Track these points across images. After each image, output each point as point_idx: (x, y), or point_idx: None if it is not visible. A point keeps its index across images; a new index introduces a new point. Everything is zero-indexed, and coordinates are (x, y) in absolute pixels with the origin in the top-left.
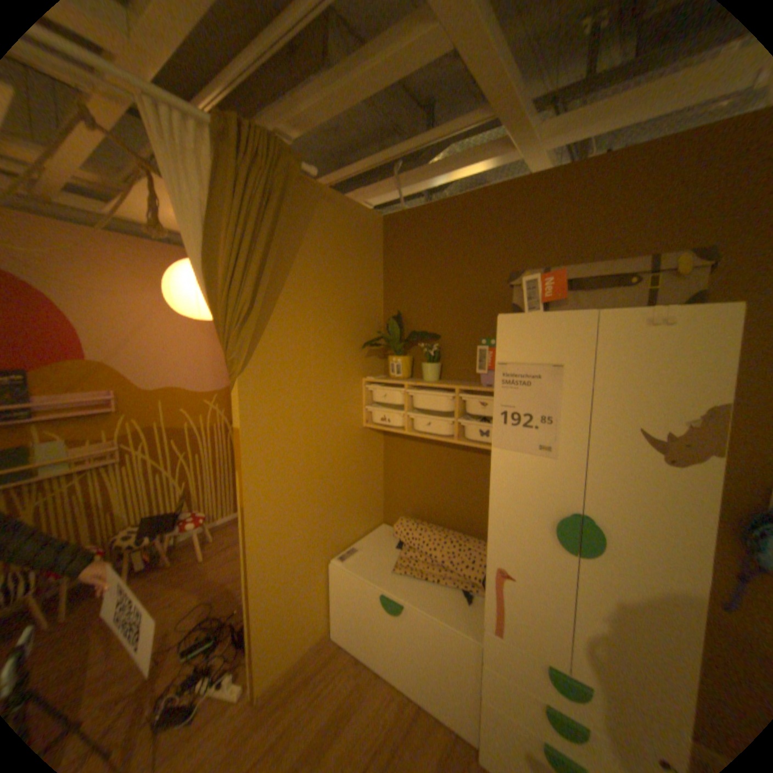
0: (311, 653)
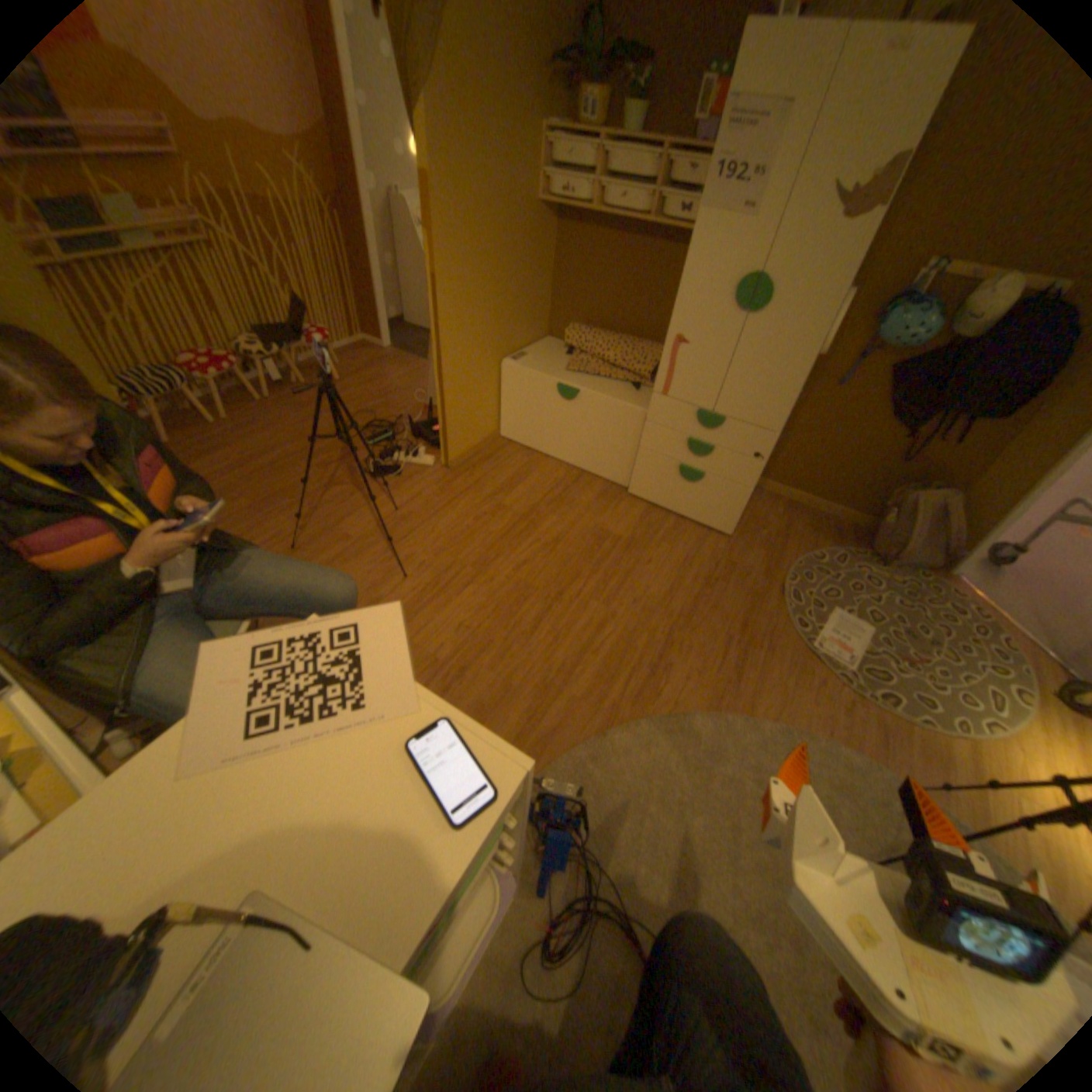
0: (485, 442)
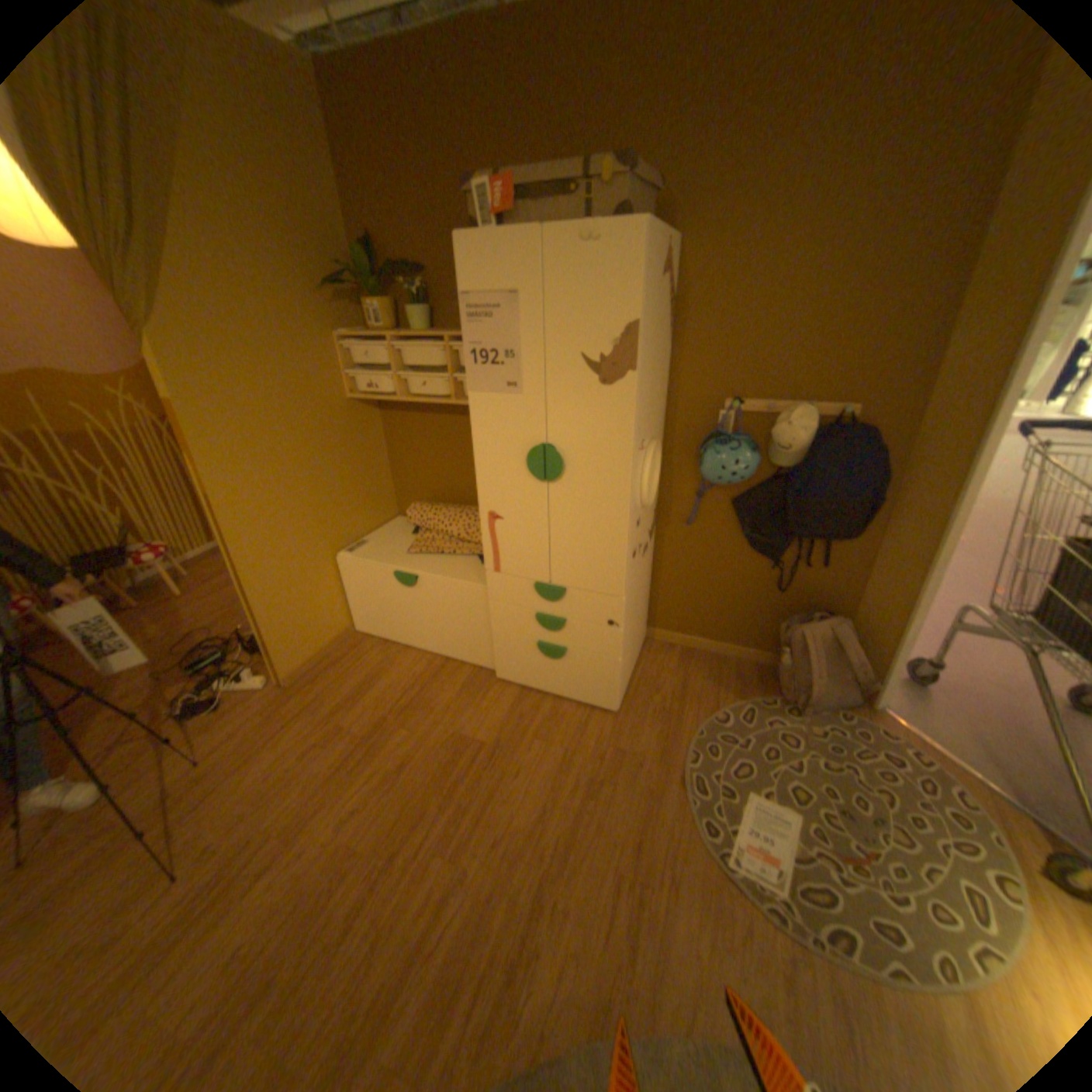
0: (335, 643)
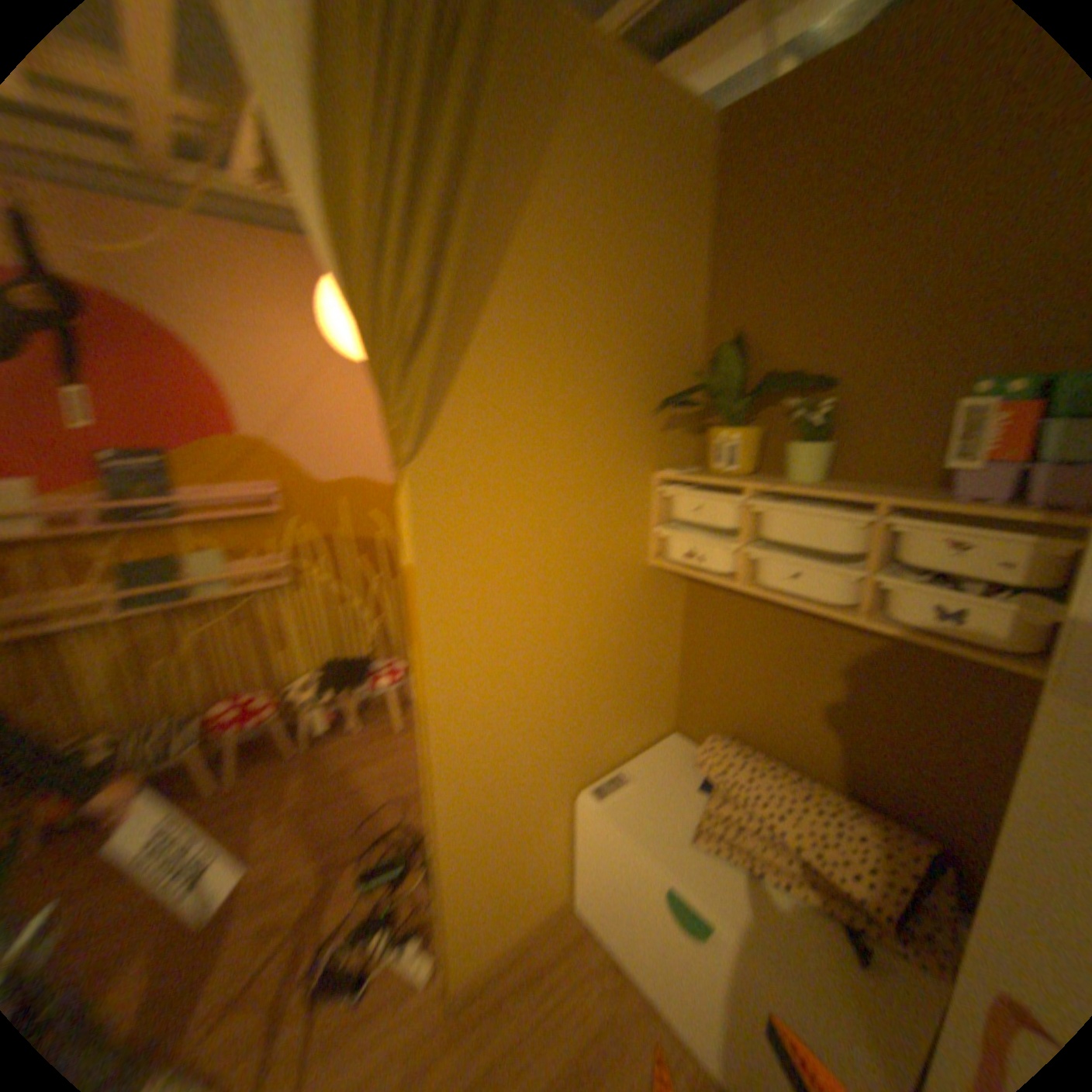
0: (542, 930)
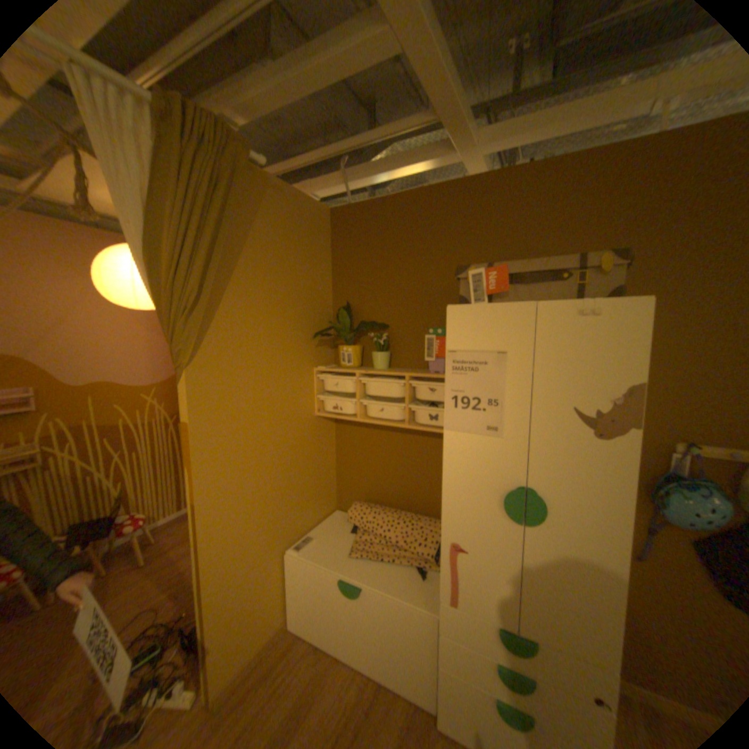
0: (268, 646)
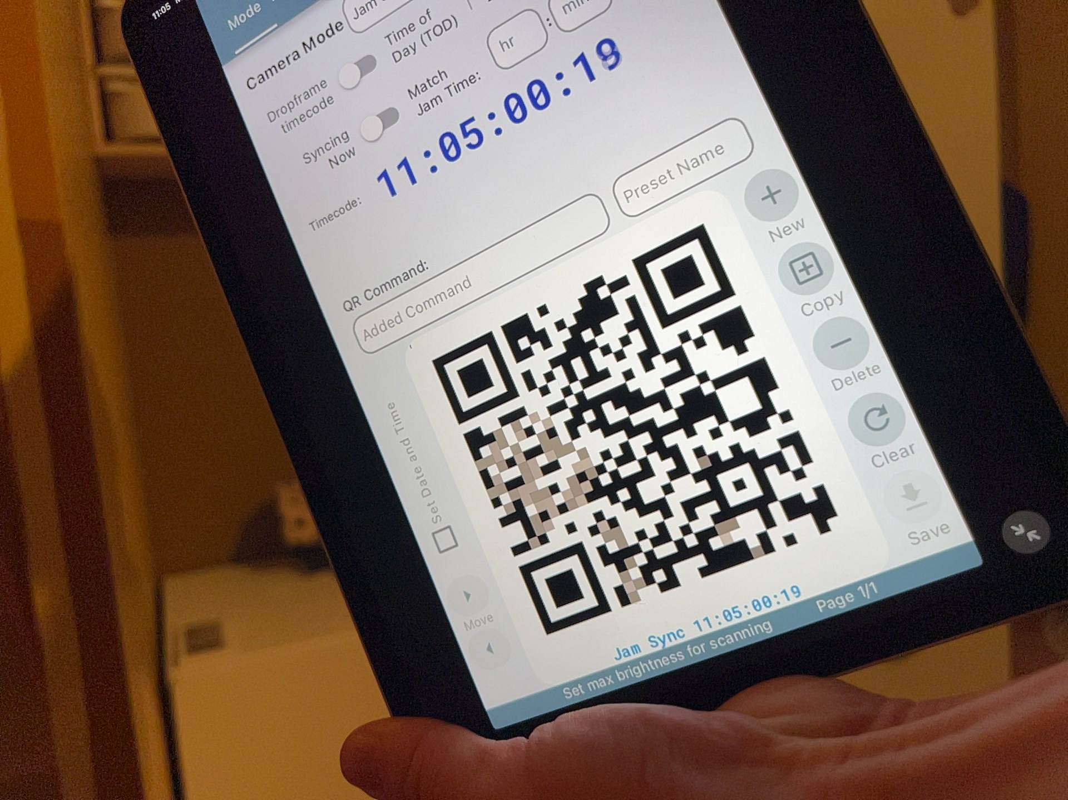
0: None
